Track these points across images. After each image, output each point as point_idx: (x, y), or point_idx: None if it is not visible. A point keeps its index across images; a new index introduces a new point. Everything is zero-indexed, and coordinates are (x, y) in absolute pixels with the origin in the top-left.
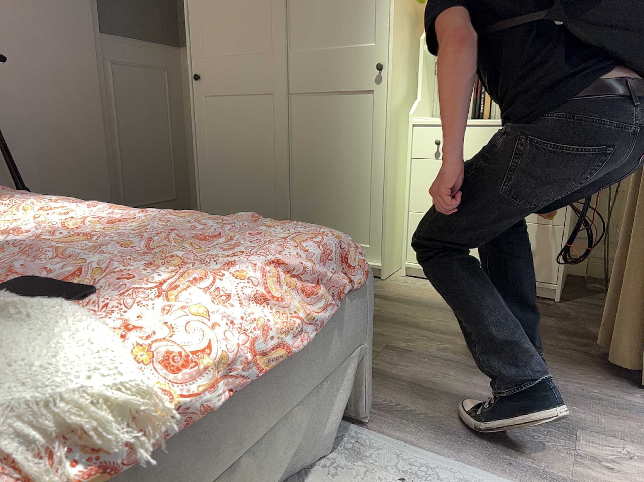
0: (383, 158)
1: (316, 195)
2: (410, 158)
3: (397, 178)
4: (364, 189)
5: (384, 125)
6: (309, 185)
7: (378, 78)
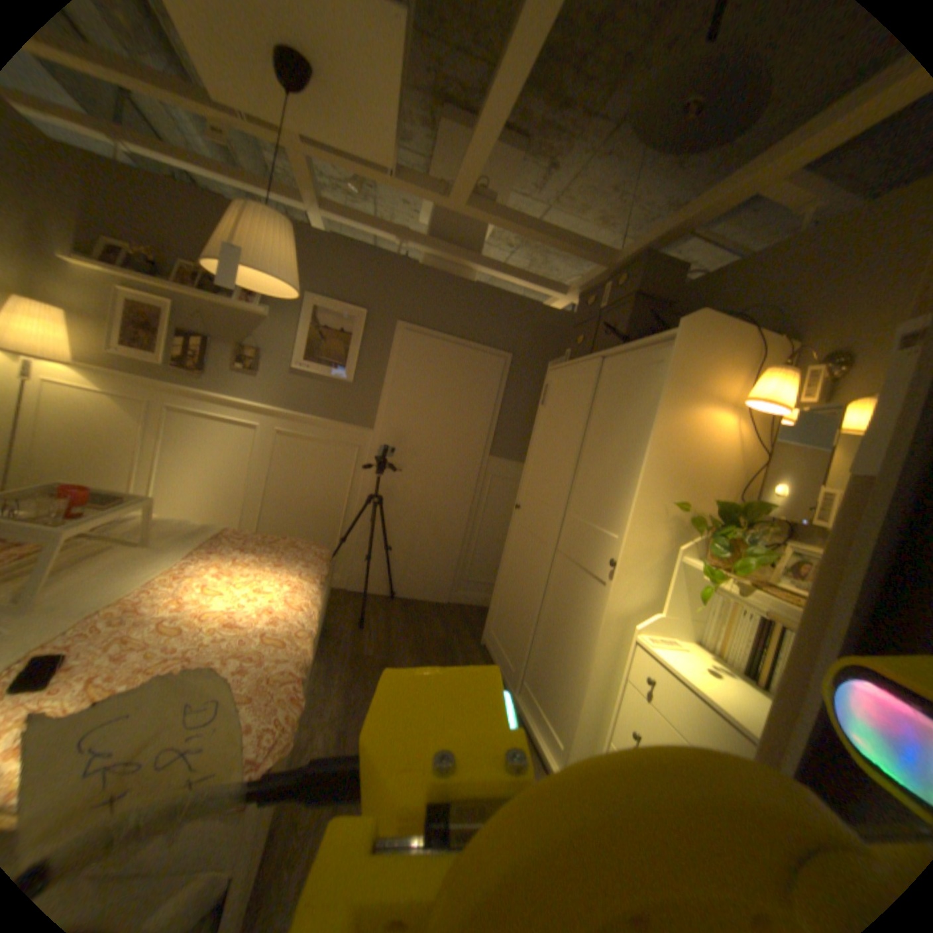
0: (594, 660)
1: (546, 656)
2: (625, 678)
3: (611, 691)
4: (575, 680)
5: (604, 624)
6: (545, 641)
7: (611, 573)
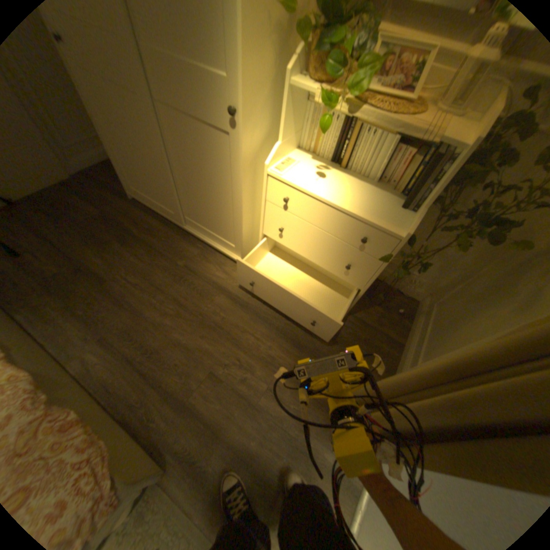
0: (240, 197)
1: (196, 199)
2: (265, 199)
3: (255, 208)
4: (229, 211)
5: (240, 171)
6: (189, 189)
7: (232, 121)
